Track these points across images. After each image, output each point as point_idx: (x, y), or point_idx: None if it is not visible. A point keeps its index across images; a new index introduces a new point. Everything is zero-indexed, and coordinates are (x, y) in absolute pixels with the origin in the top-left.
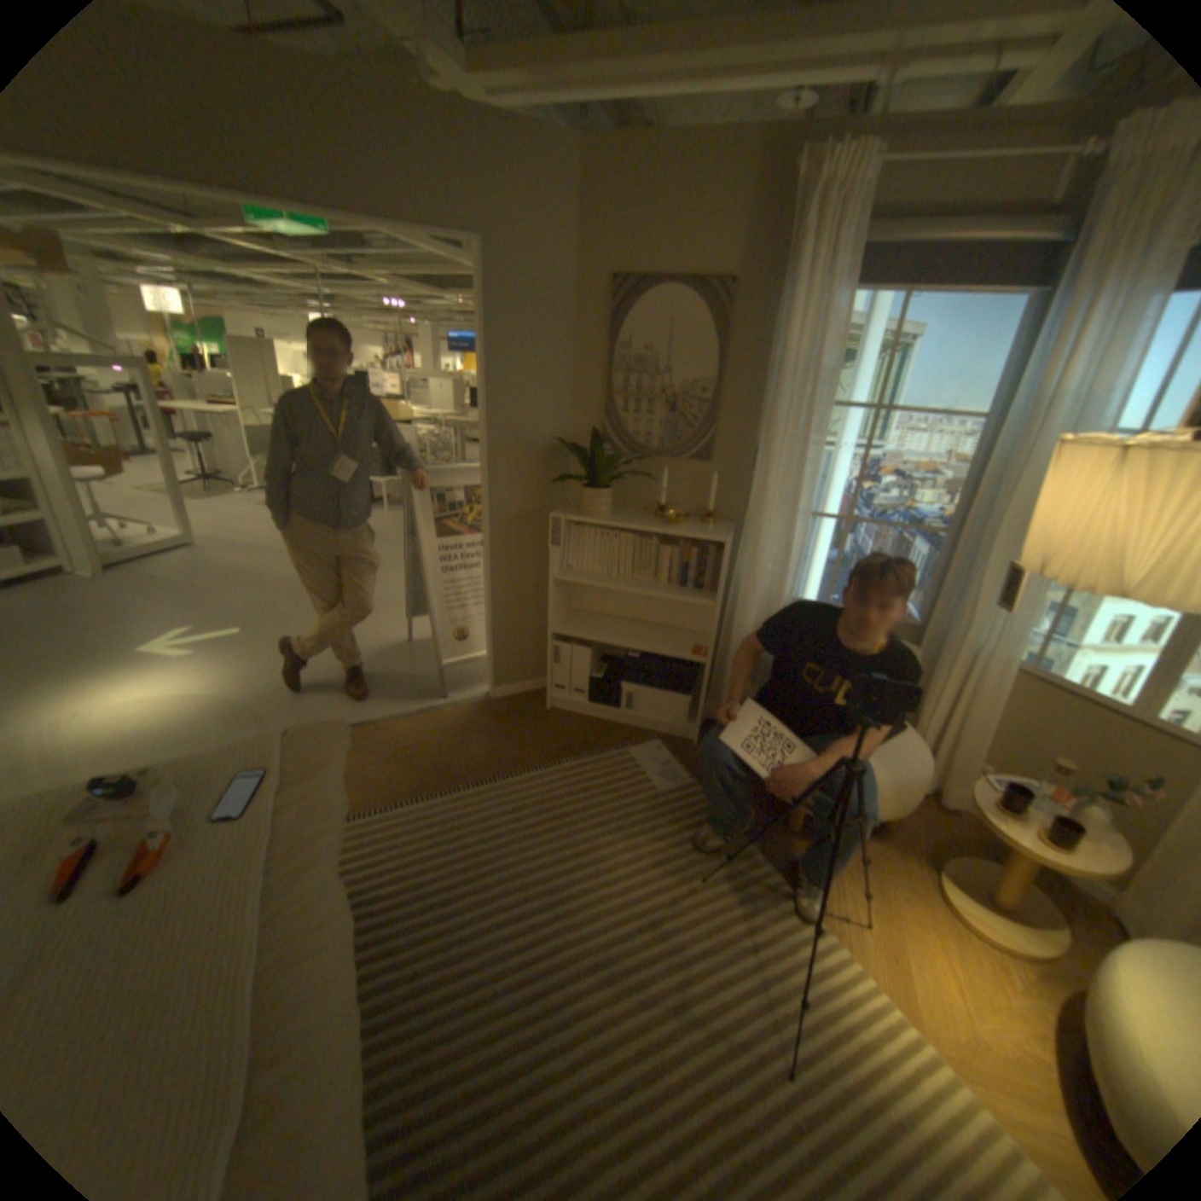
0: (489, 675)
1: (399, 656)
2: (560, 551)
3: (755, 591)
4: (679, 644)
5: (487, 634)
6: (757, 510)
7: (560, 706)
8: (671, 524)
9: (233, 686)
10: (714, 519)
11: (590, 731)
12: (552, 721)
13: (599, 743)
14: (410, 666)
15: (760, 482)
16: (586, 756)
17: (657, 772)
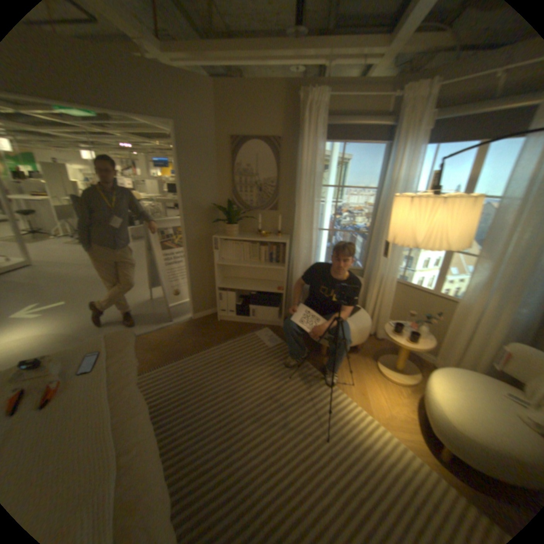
0: (190, 309)
1: (146, 306)
2: (217, 251)
3: (299, 261)
4: (271, 286)
5: (188, 291)
6: (297, 229)
7: (223, 319)
8: (263, 237)
9: (63, 328)
10: (281, 234)
11: (237, 327)
12: (220, 325)
13: (241, 332)
14: (152, 310)
15: (297, 217)
16: (236, 337)
17: (267, 339)
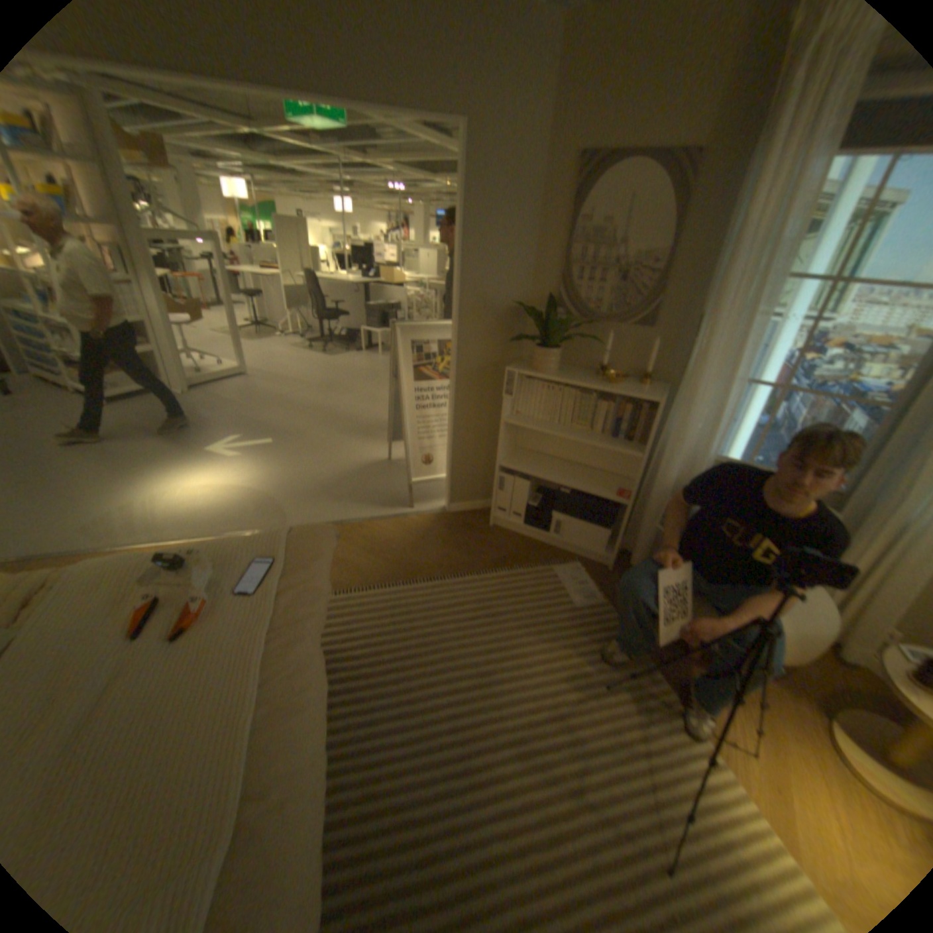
0: (446, 493)
1: (380, 470)
2: (511, 399)
3: (682, 447)
4: (605, 485)
5: (447, 461)
6: (695, 374)
7: (500, 524)
8: (611, 382)
9: (264, 481)
10: (651, 379)
11: (523, 547)
12: (493, 535)
13: (529, 558)
14: (388, 479)
15: (701, 348)
16: (517, 567)
17: (575, 589)
